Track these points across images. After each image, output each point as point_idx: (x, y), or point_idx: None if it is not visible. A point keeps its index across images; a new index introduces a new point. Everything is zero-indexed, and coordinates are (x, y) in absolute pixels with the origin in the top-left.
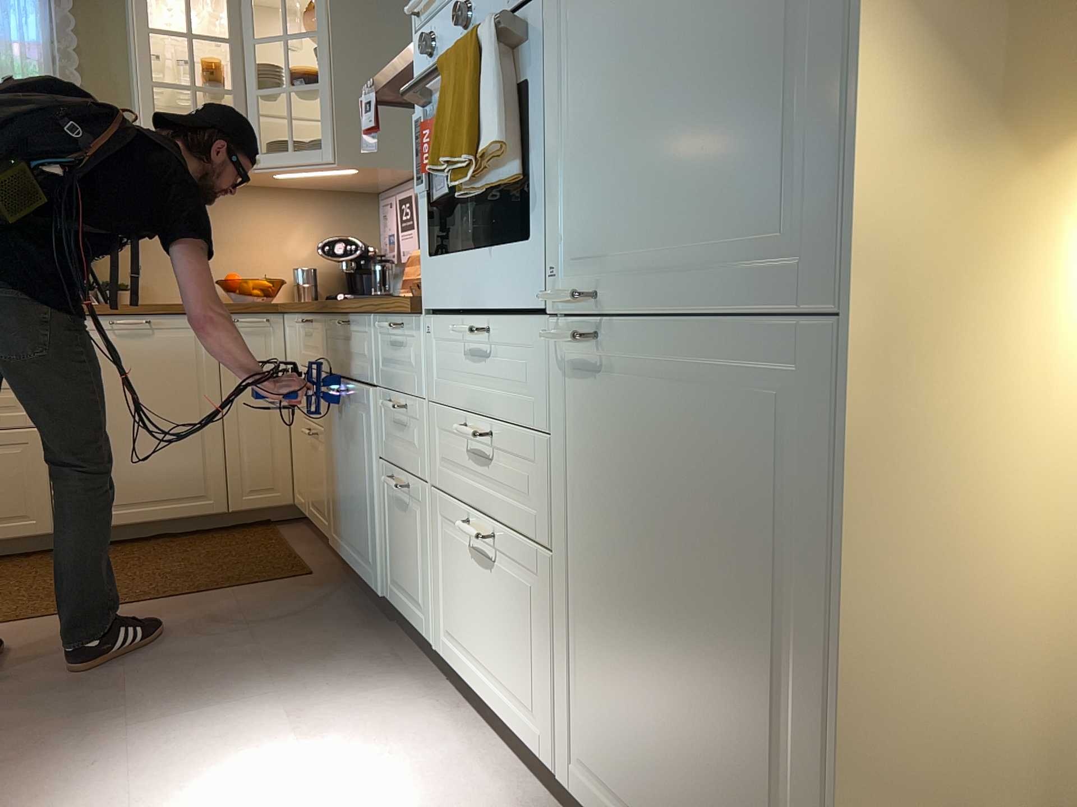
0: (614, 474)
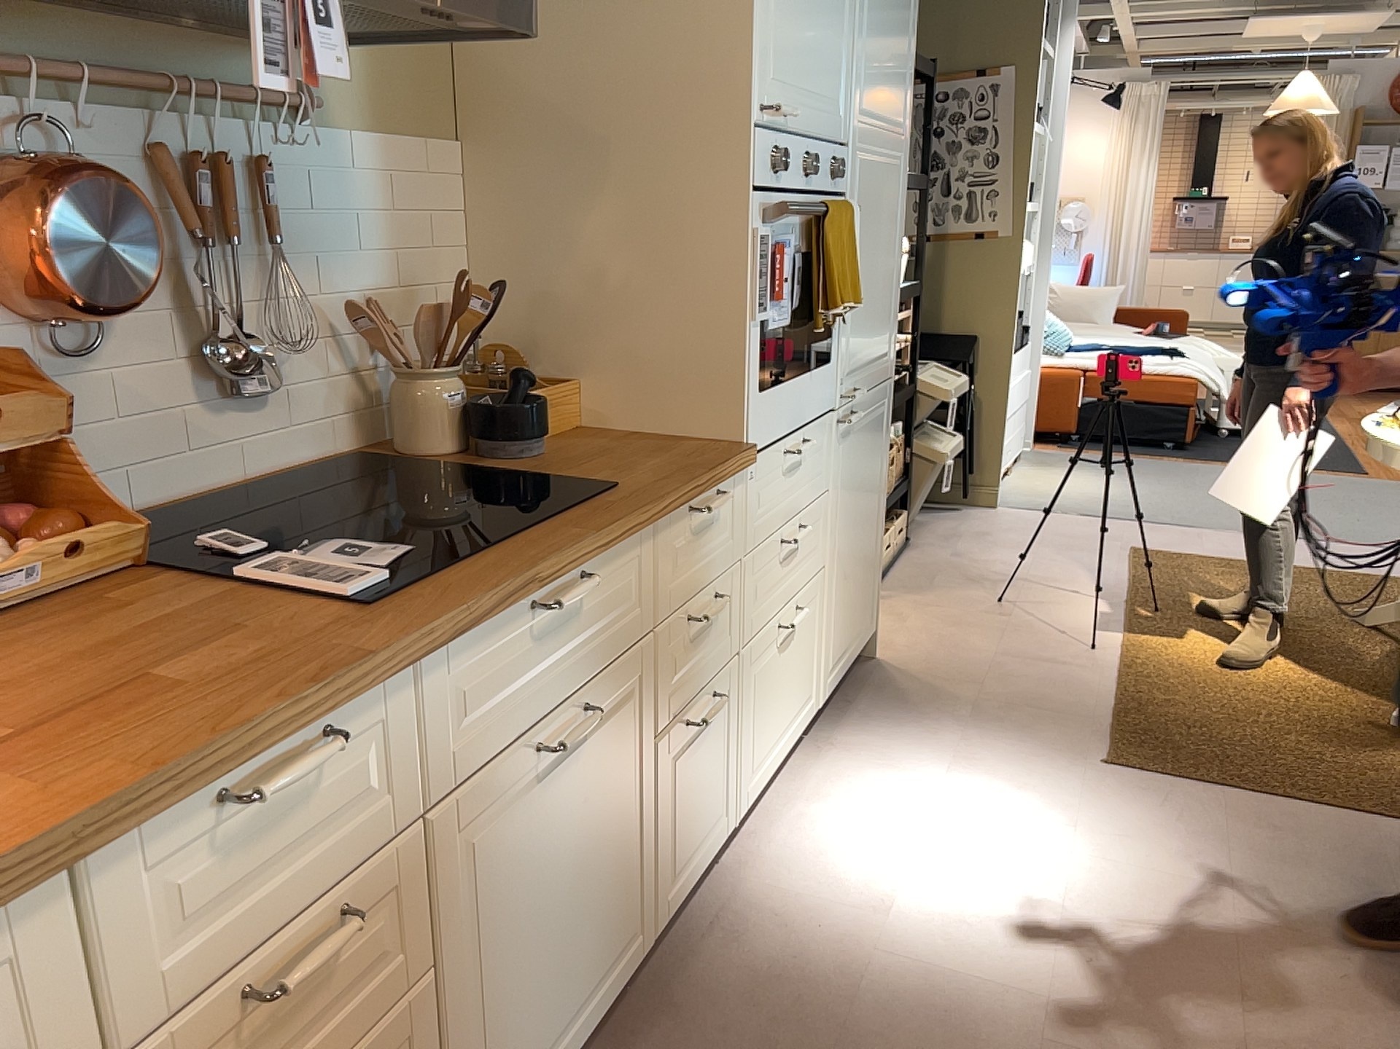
0: (849, 482)
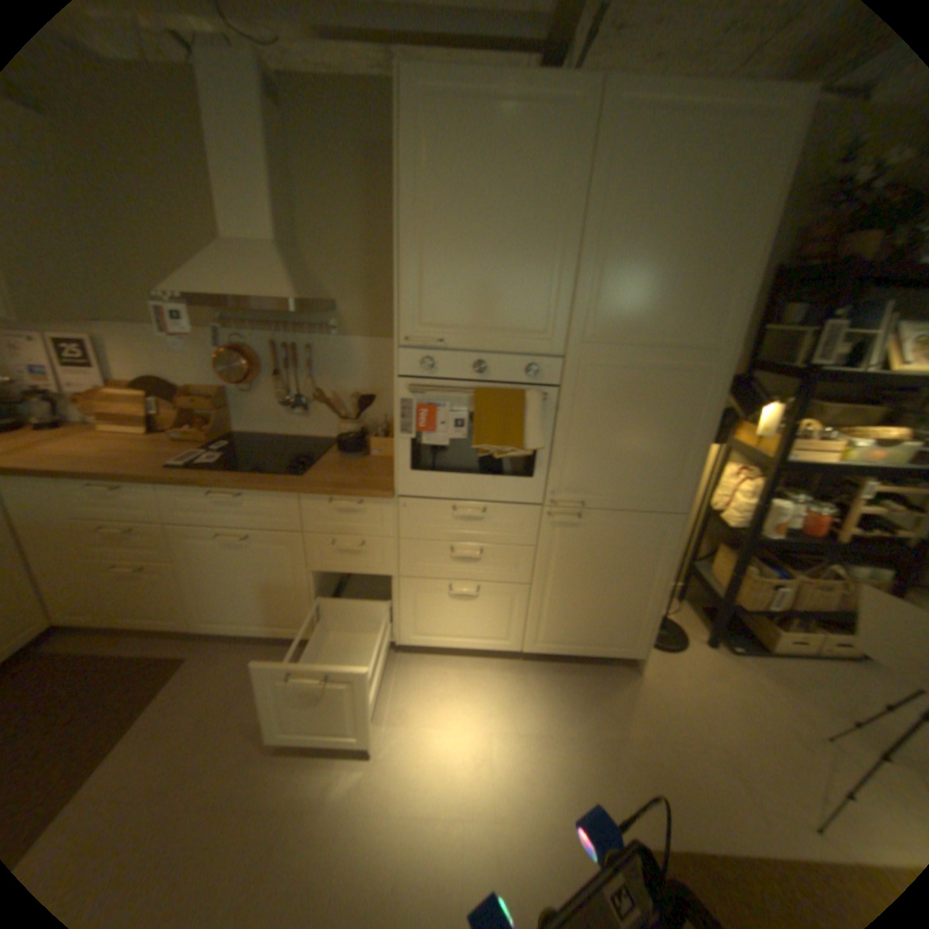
0: (576, 553)
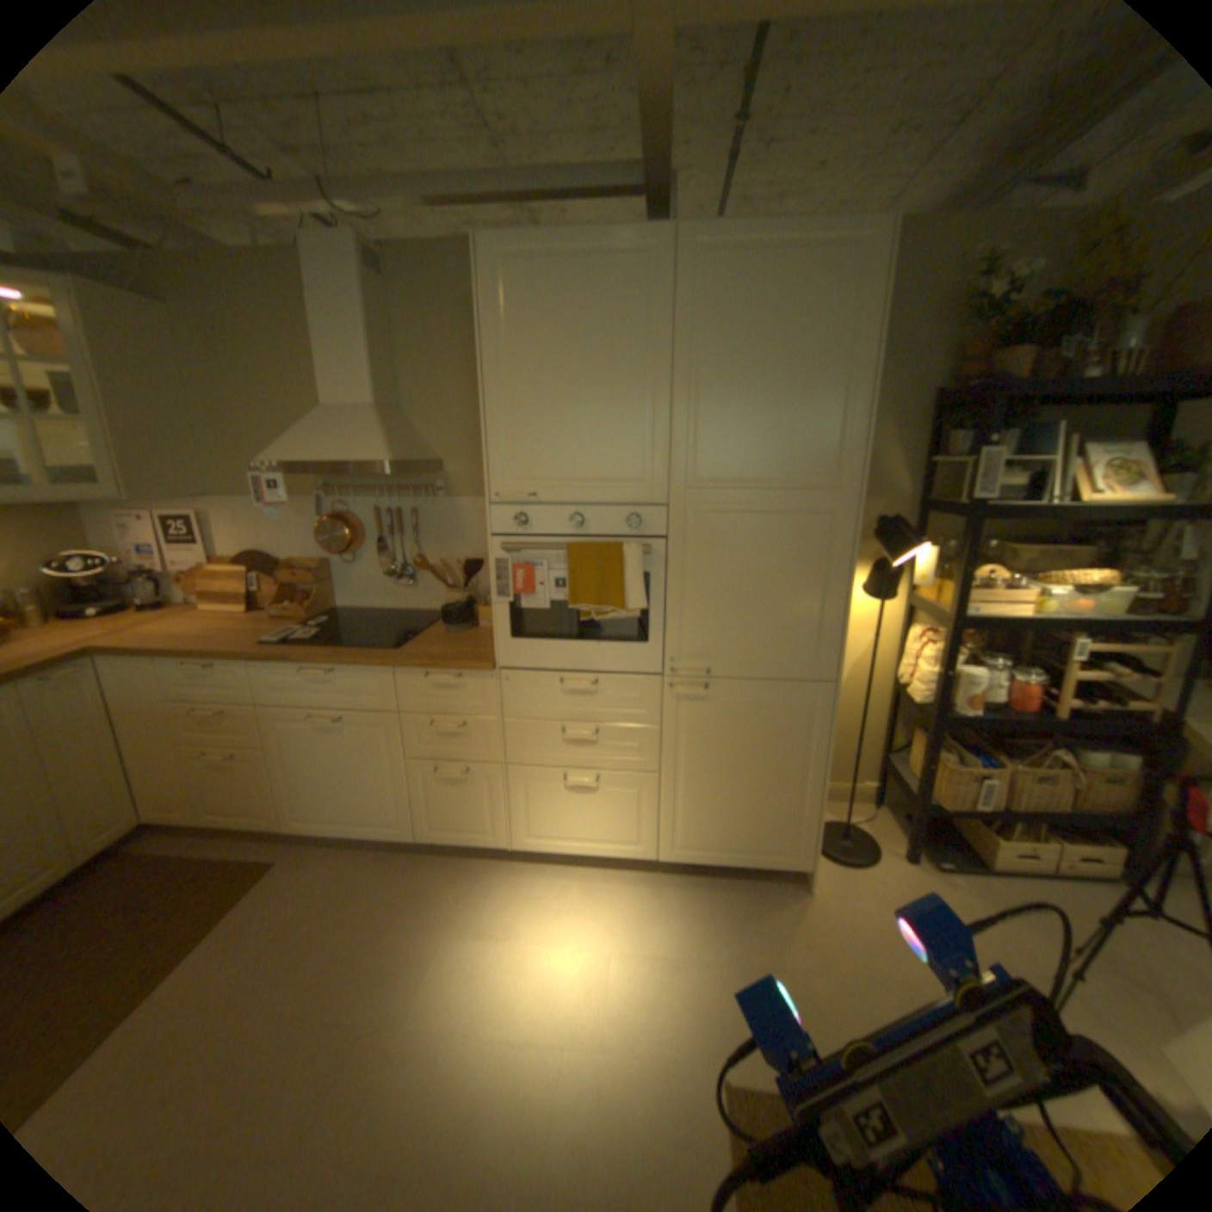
0: (707, 733)
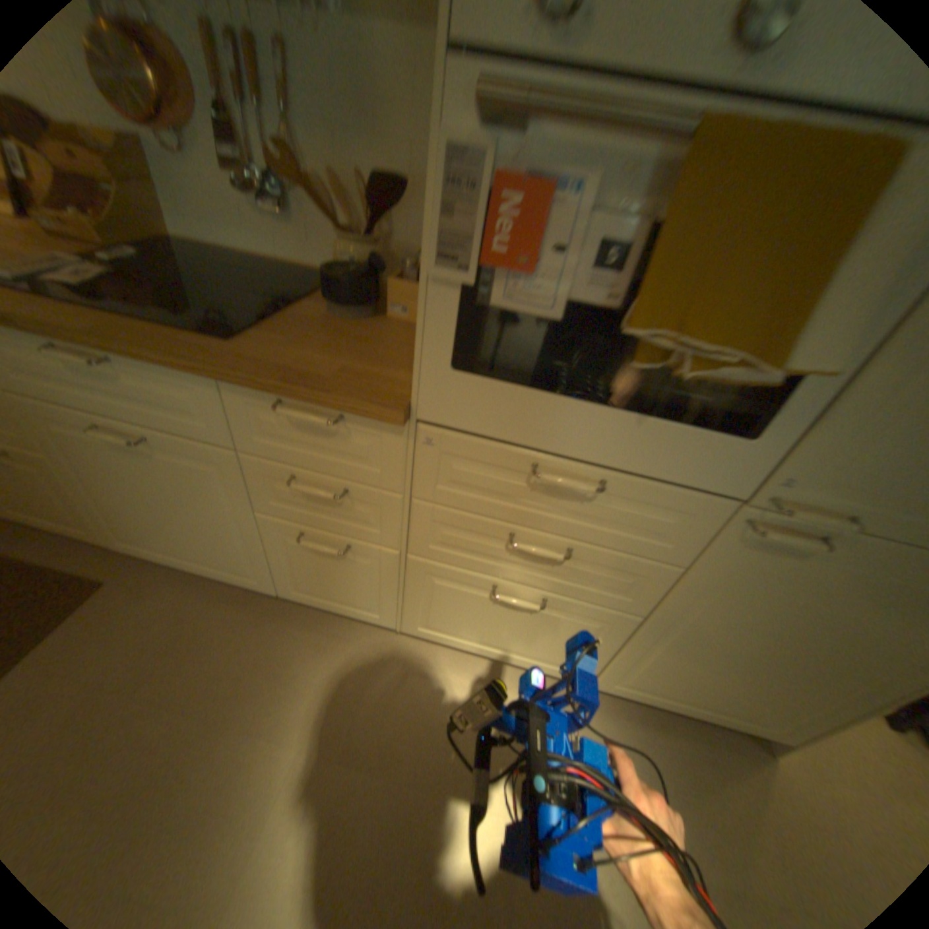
0: (769, 599)
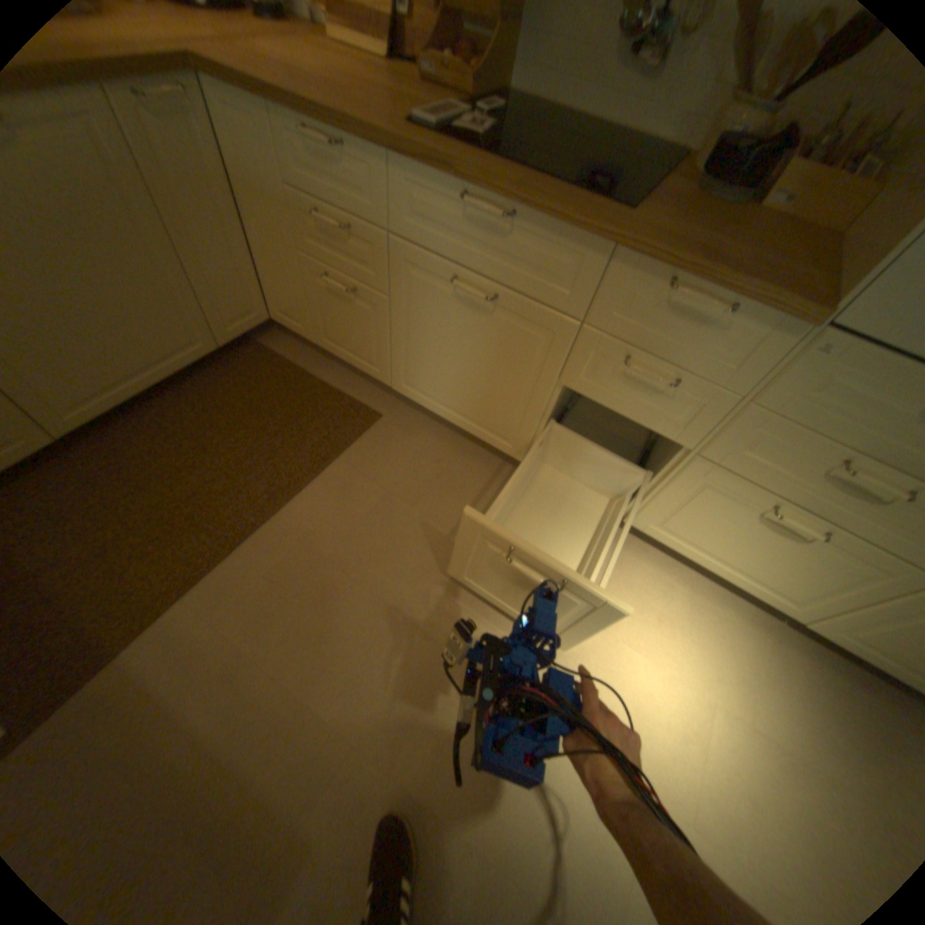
0: None
